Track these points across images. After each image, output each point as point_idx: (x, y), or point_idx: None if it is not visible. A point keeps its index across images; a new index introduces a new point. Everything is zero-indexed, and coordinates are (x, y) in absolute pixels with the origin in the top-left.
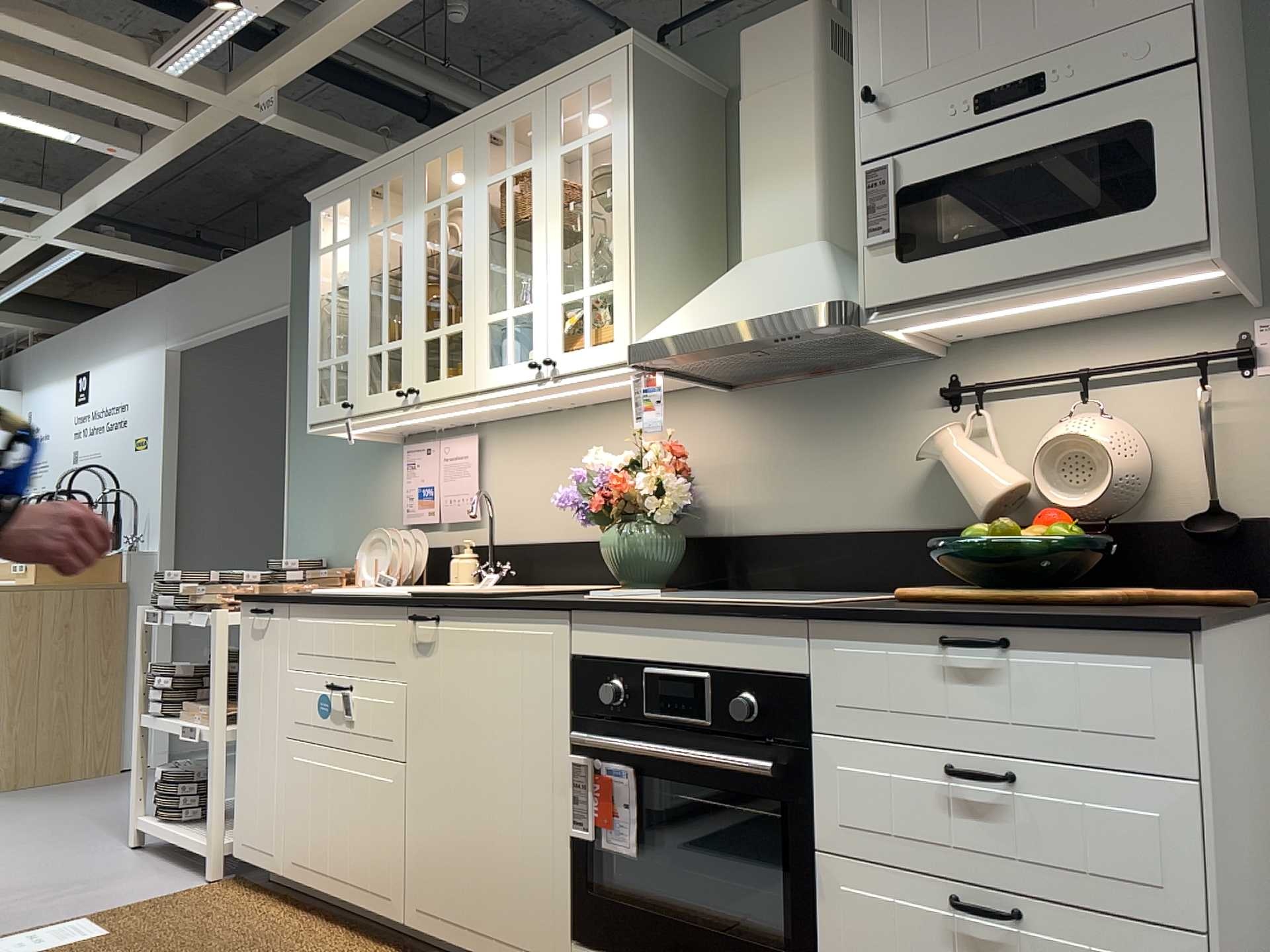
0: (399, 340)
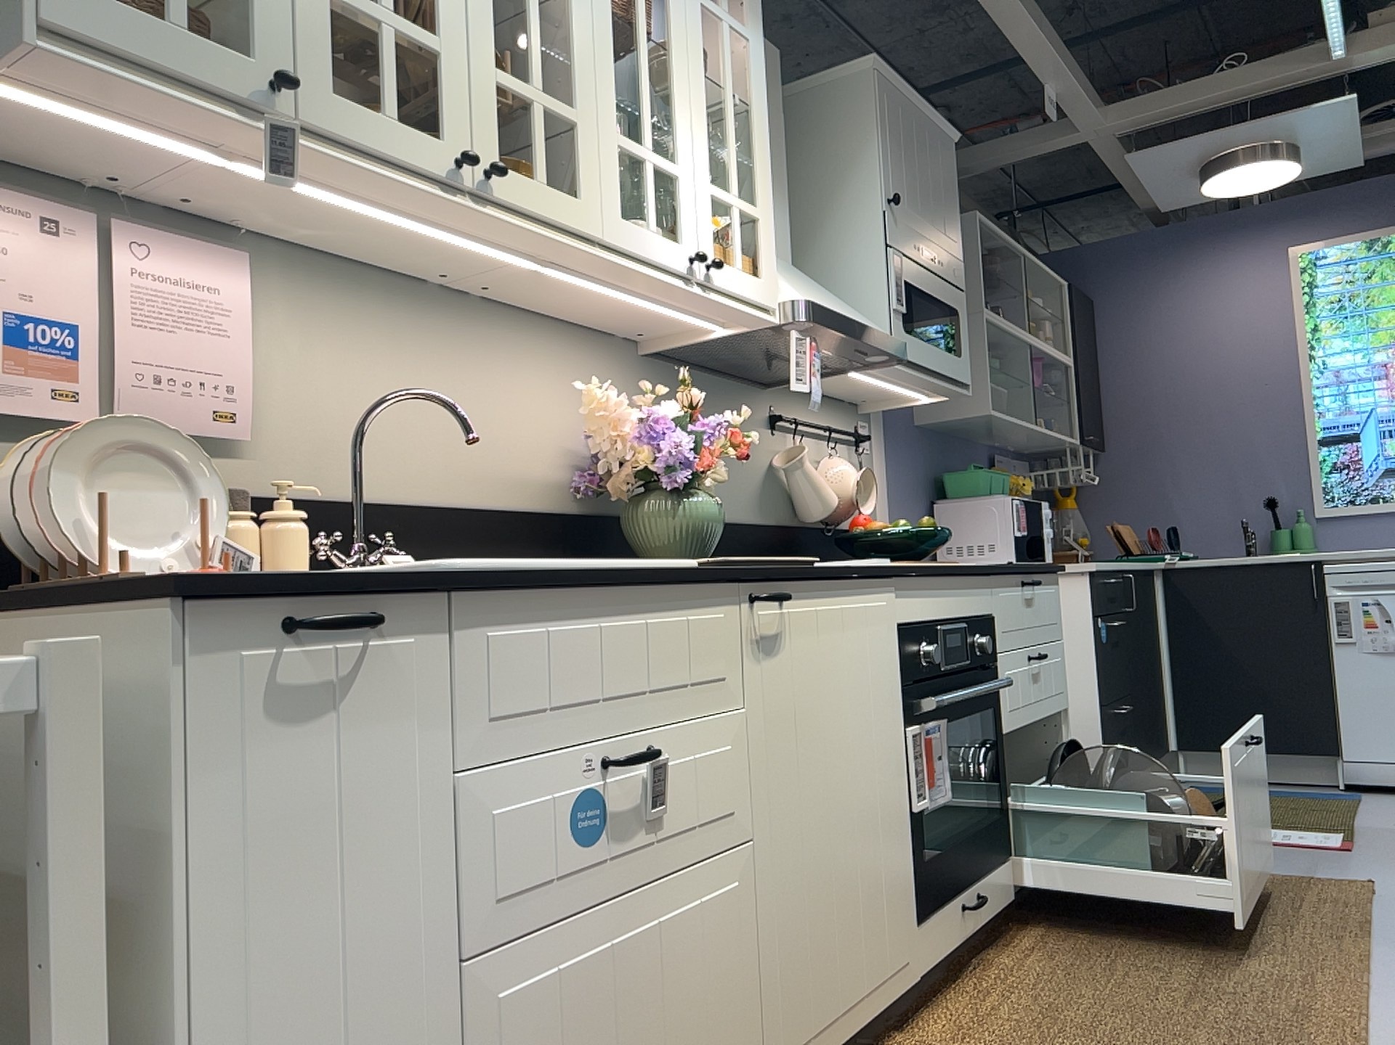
0: (432, 35)
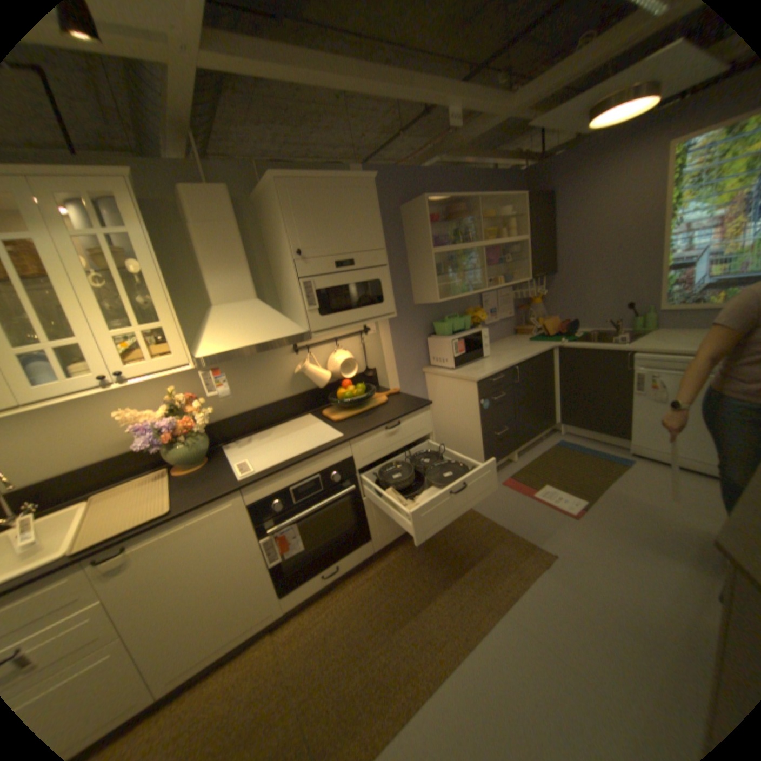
0: None
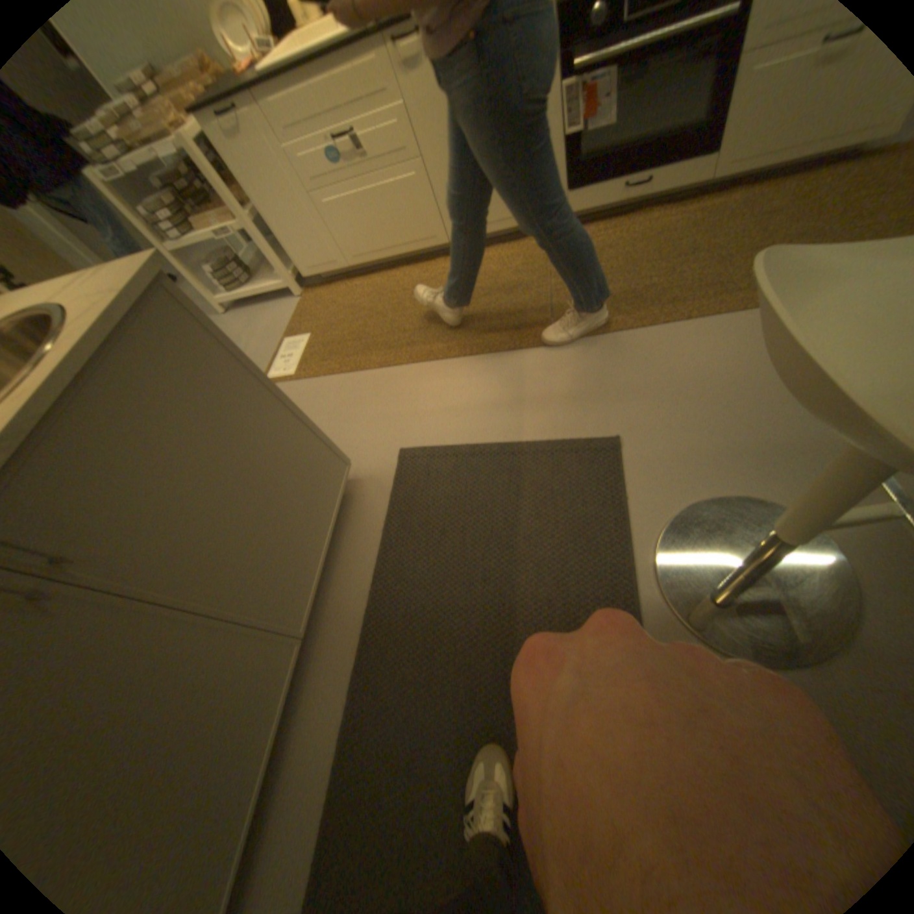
0: None
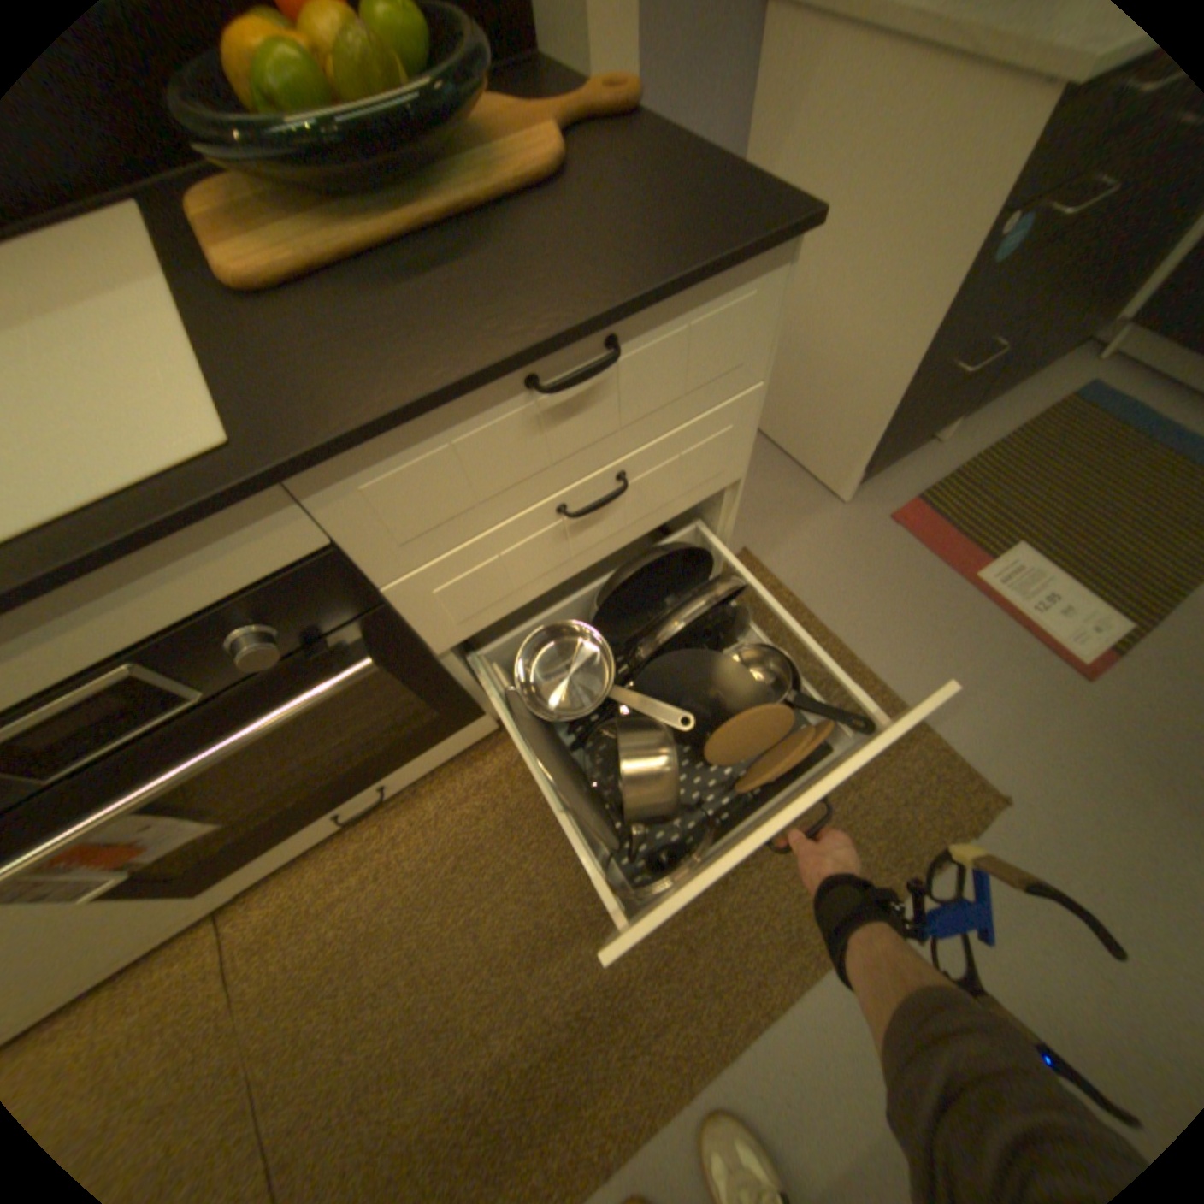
0: None
